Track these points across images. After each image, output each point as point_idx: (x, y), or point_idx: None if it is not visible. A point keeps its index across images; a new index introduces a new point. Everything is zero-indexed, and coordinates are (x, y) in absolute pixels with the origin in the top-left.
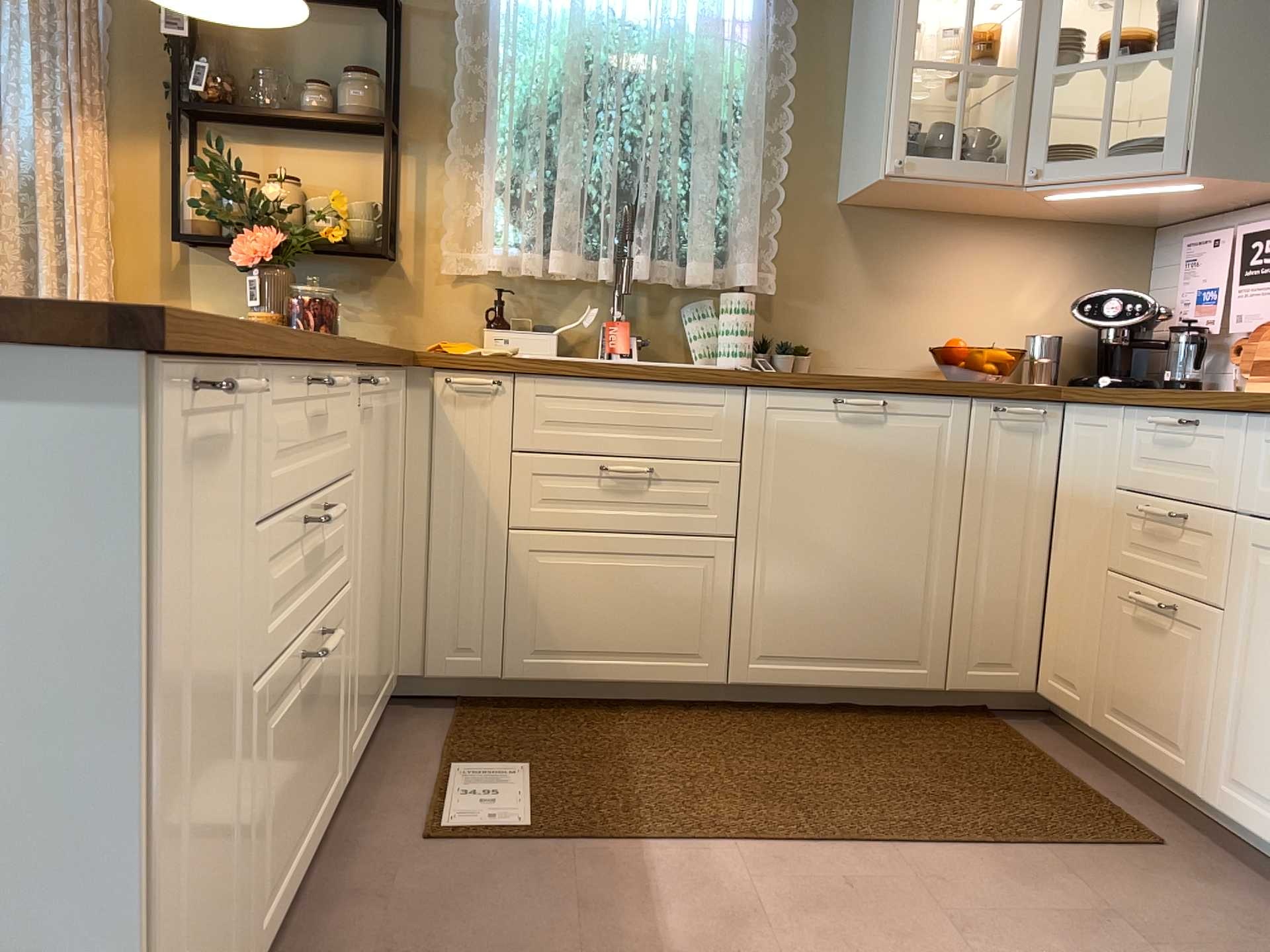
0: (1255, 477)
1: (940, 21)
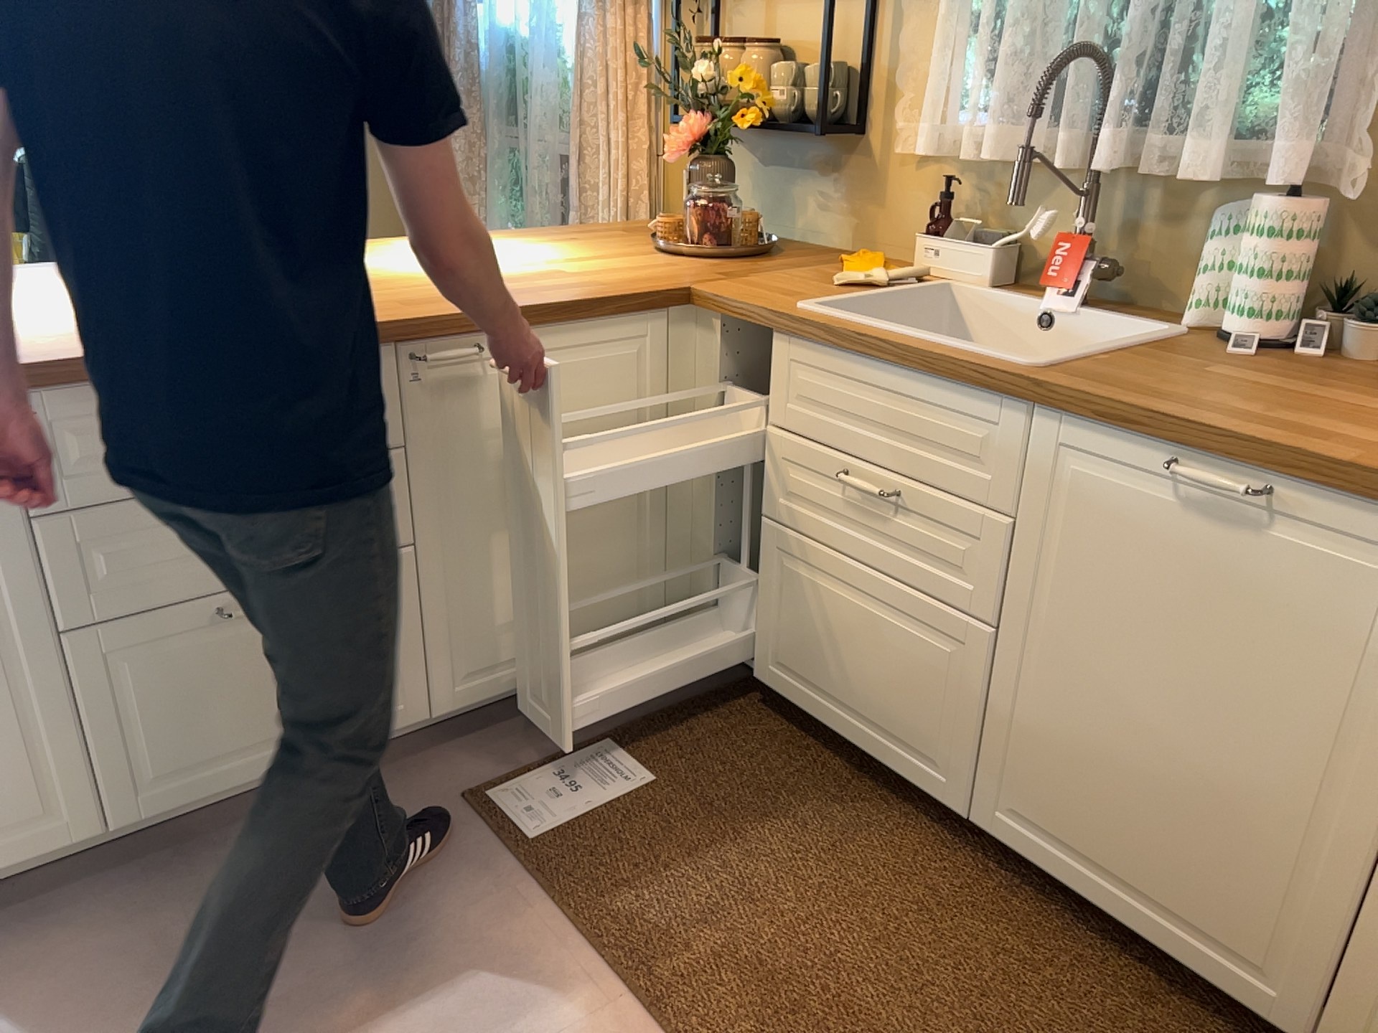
0: None
1: None
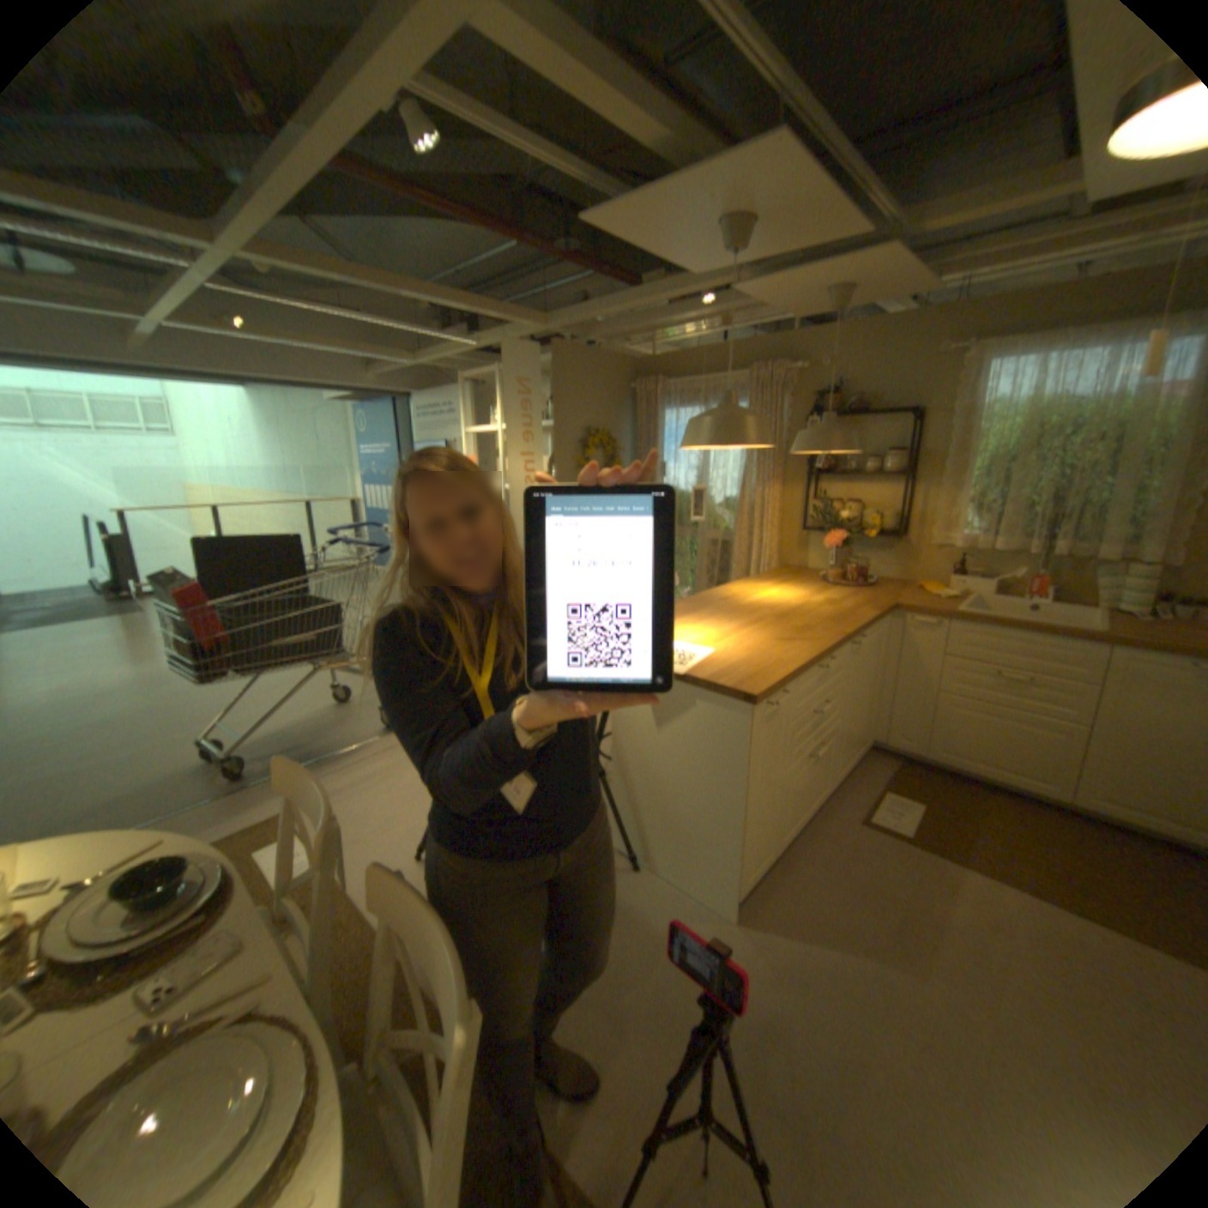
0: None
1: None
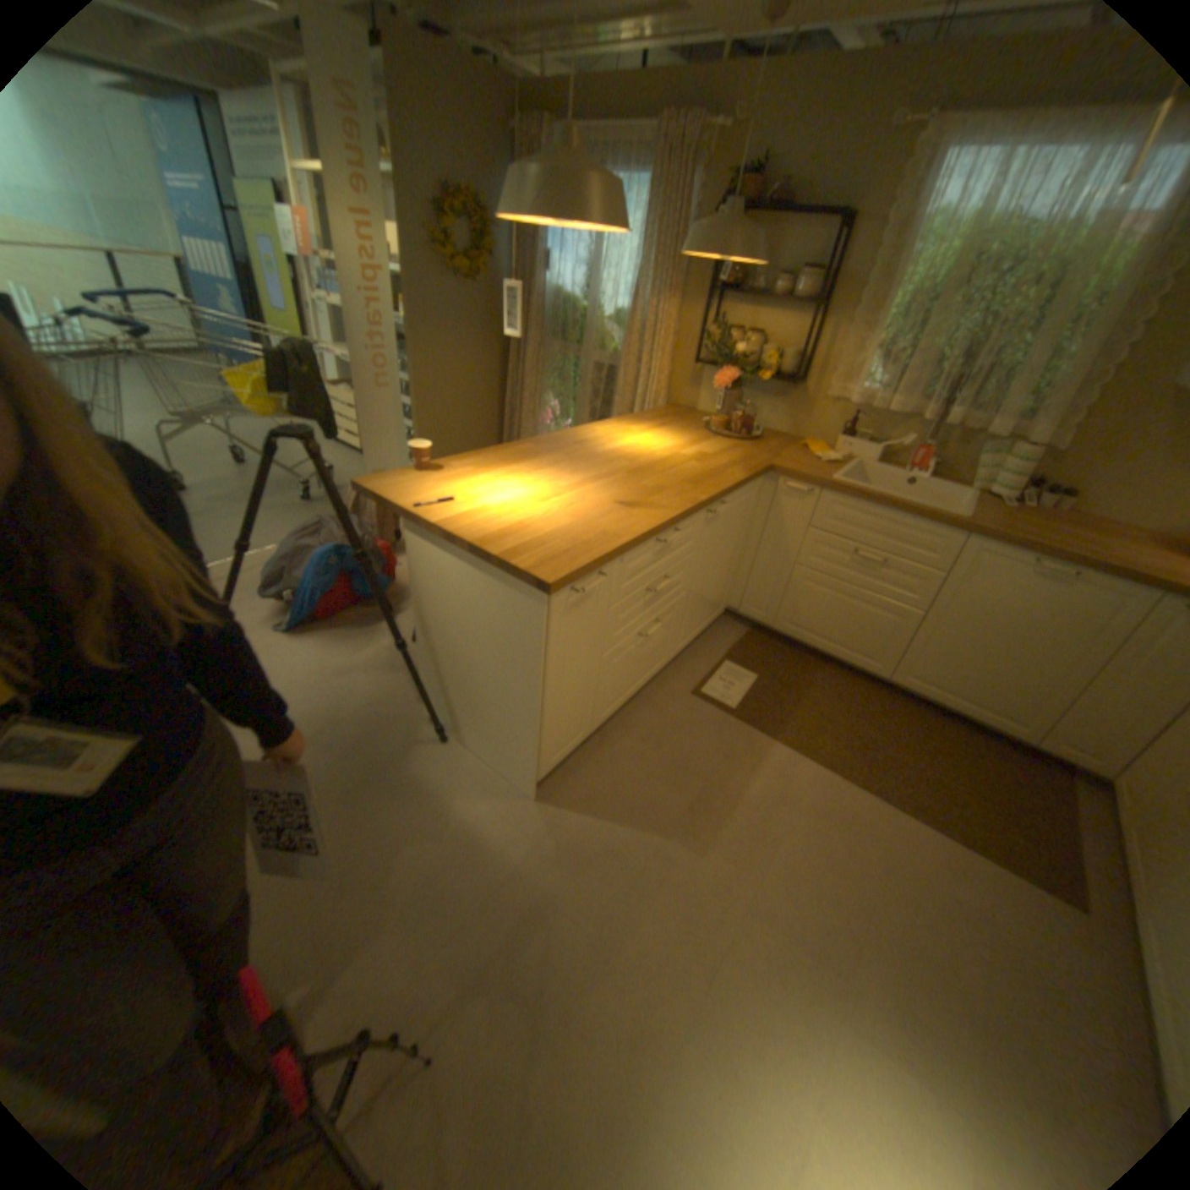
0: None
1: None
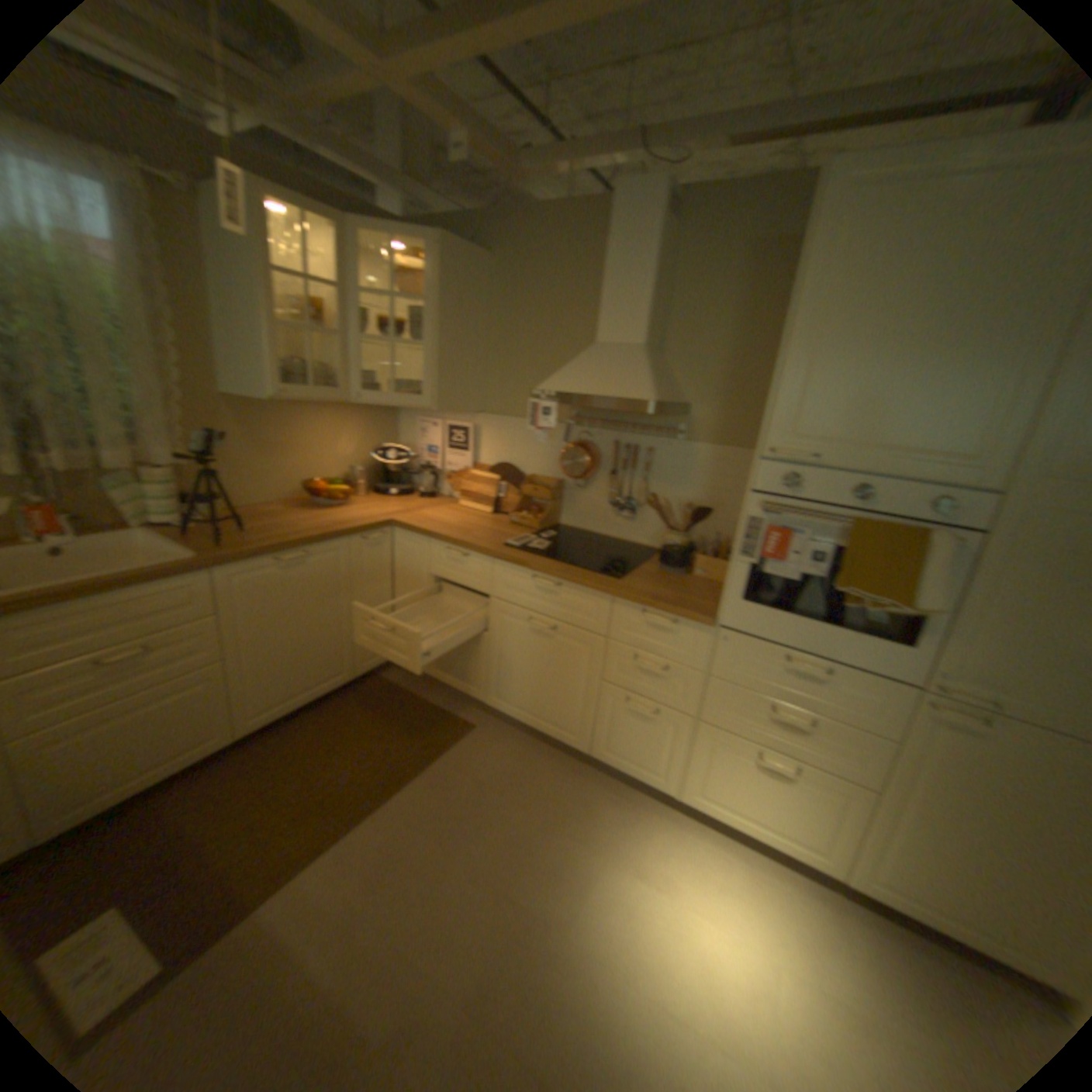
0: (496, 583)
1: (273, 281)
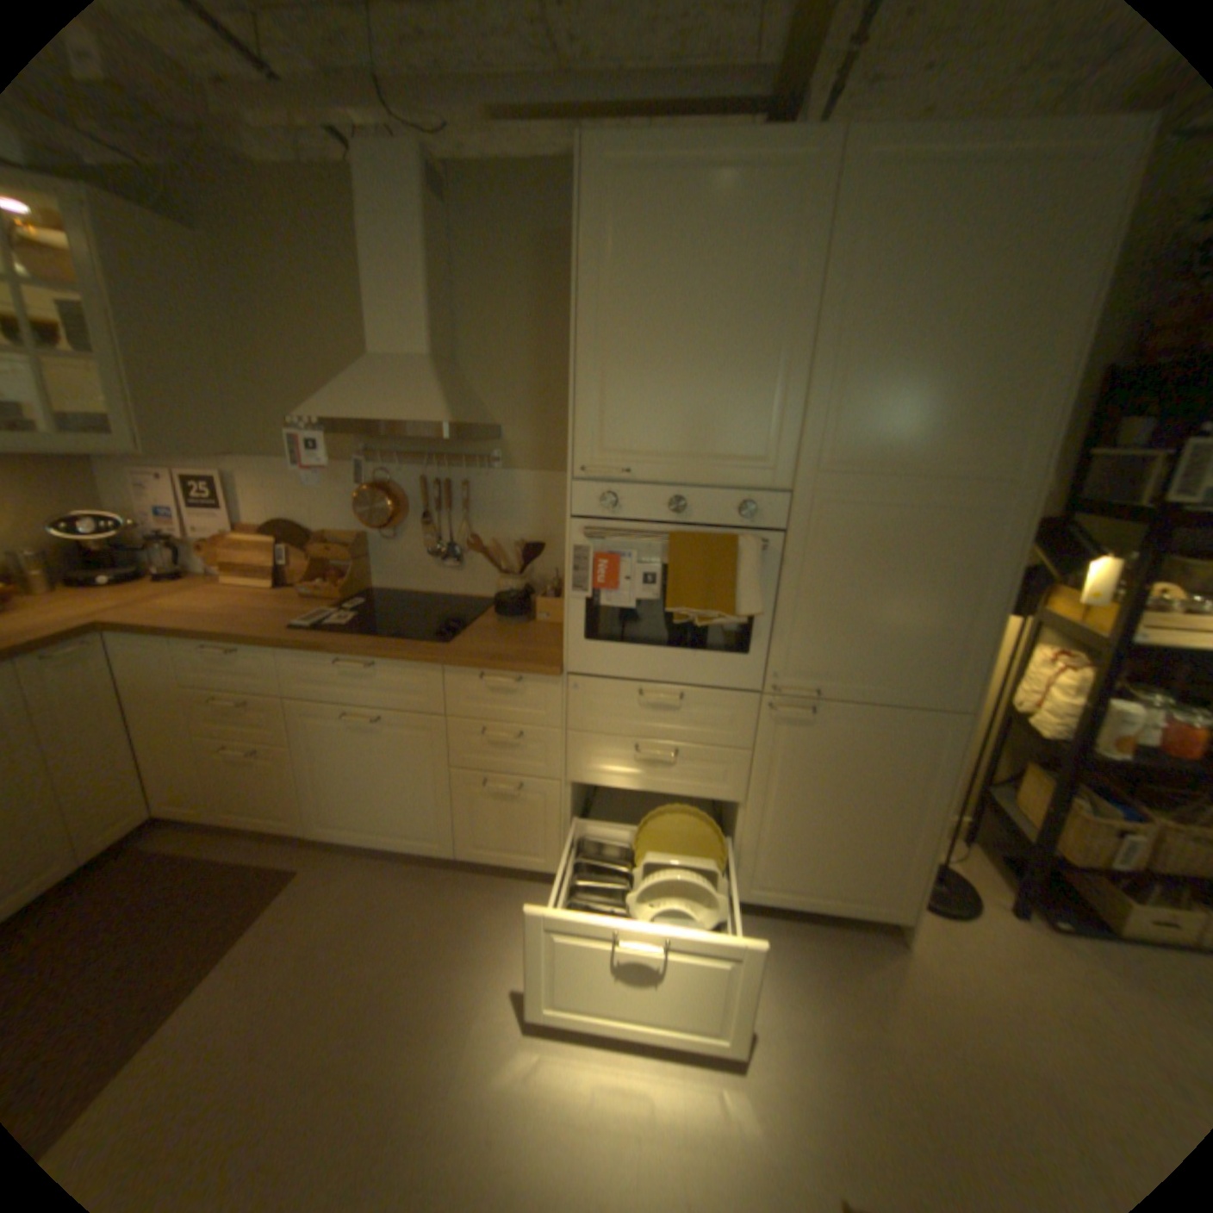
0: (288, 679)
1: None
